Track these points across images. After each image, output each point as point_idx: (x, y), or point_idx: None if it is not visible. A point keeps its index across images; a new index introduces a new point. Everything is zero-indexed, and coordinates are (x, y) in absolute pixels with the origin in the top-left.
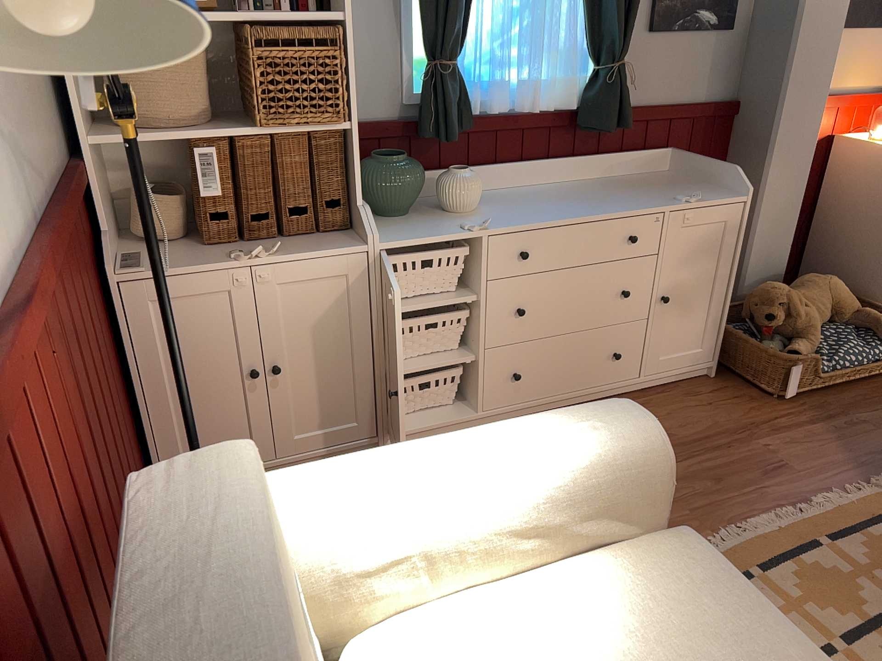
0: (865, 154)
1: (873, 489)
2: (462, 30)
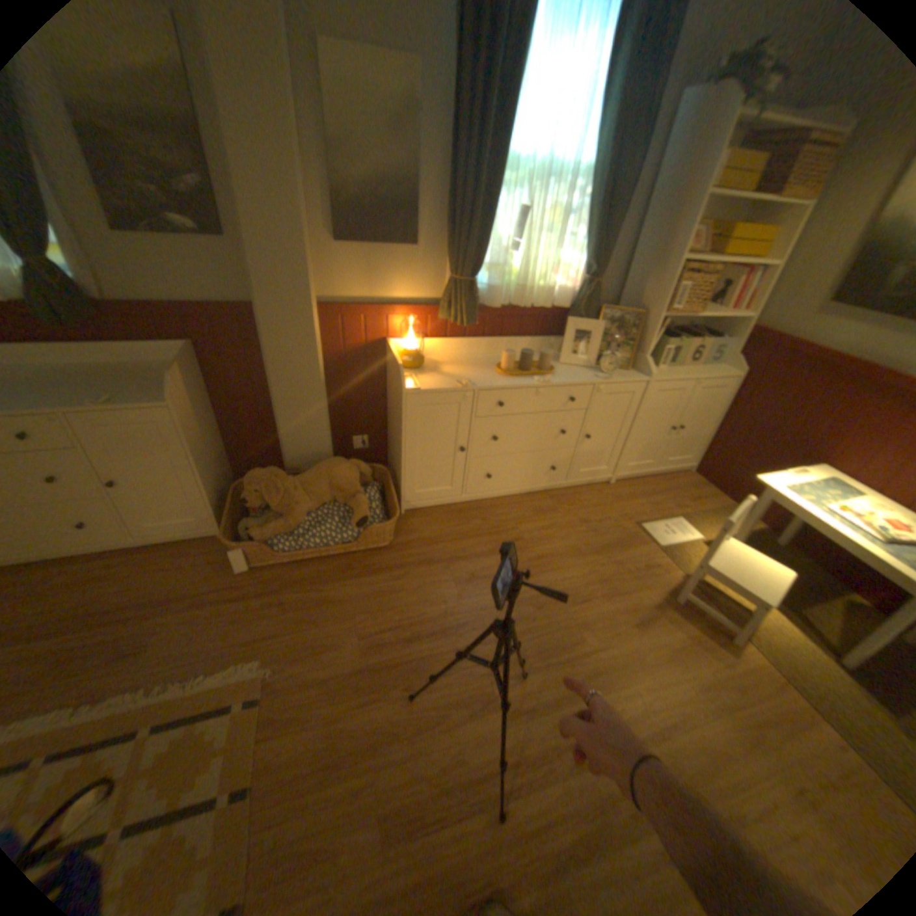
0: (390, 360)
1: (173, 691)
2: None
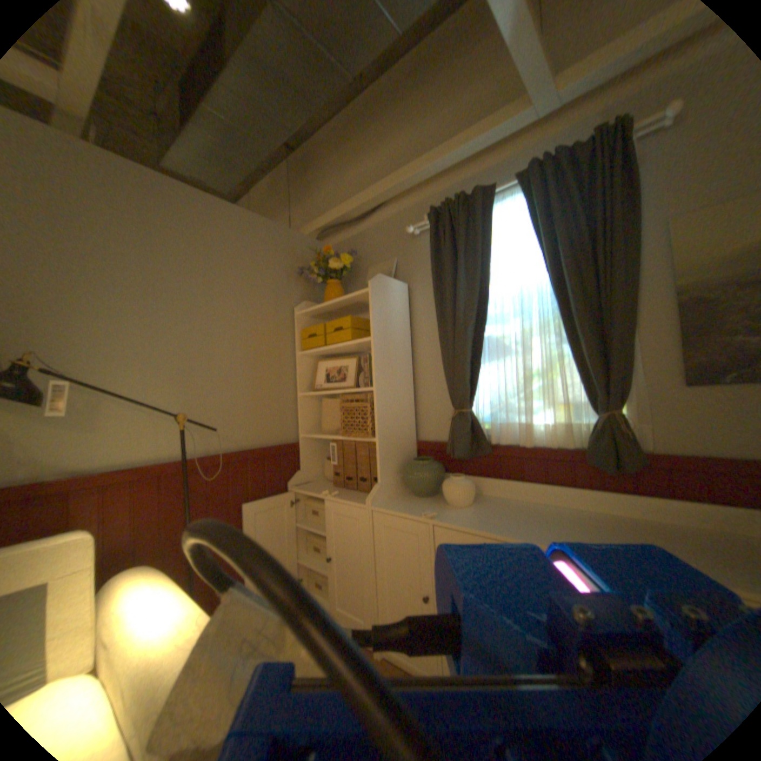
0: None
1: None
2: (468, 390)
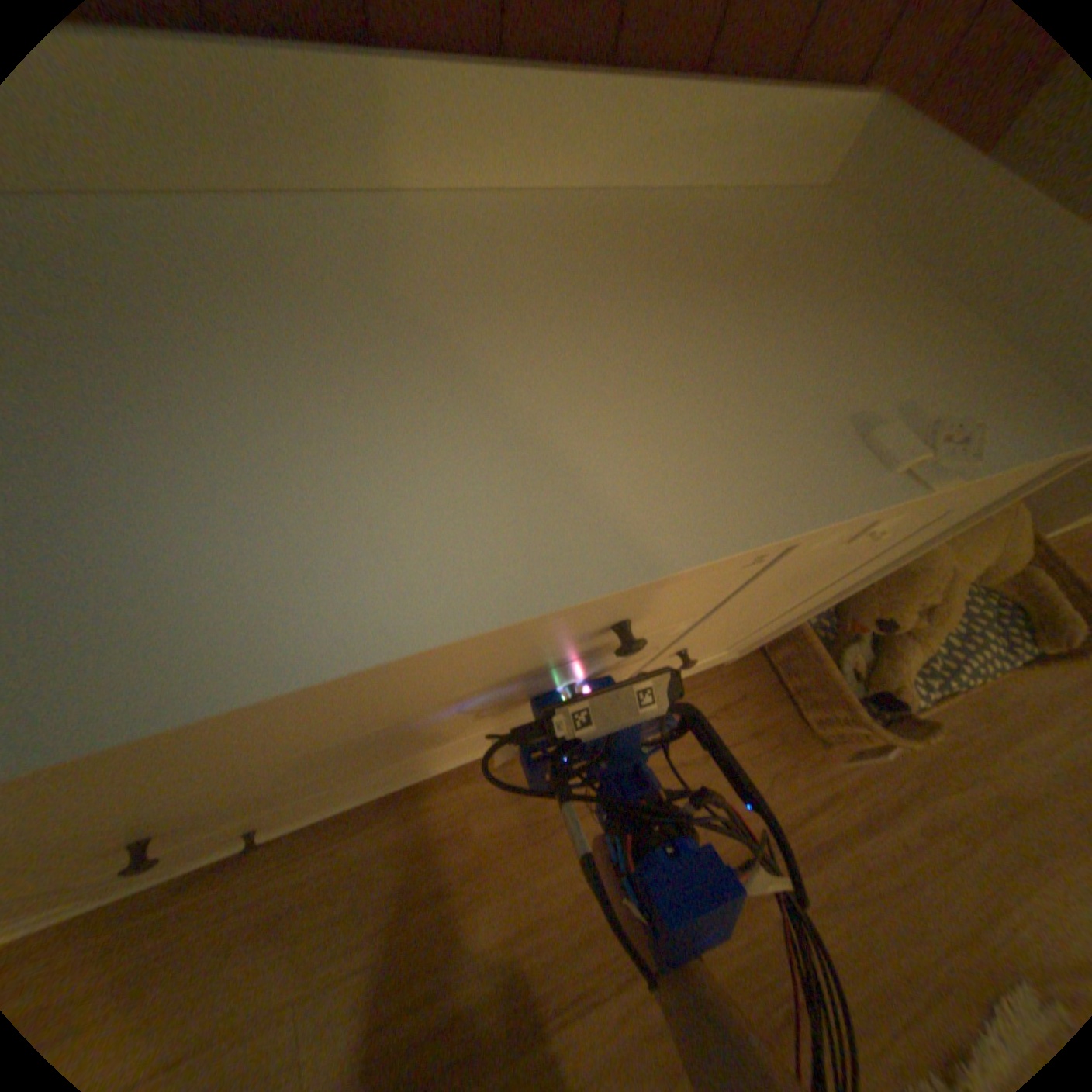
0: None
1: None
2: None
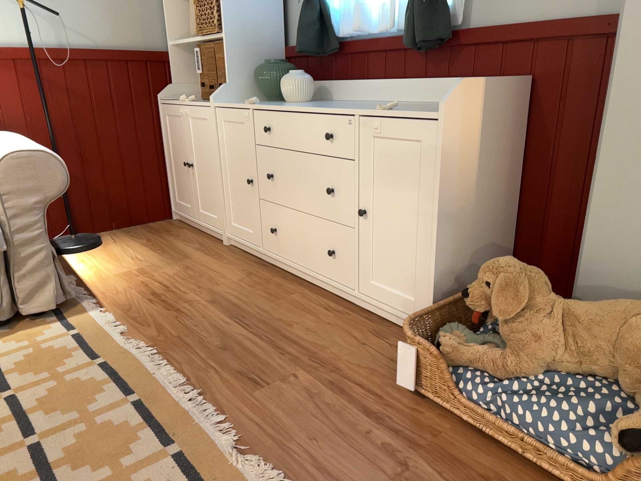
0: None
1: (226, 442)
2: None
